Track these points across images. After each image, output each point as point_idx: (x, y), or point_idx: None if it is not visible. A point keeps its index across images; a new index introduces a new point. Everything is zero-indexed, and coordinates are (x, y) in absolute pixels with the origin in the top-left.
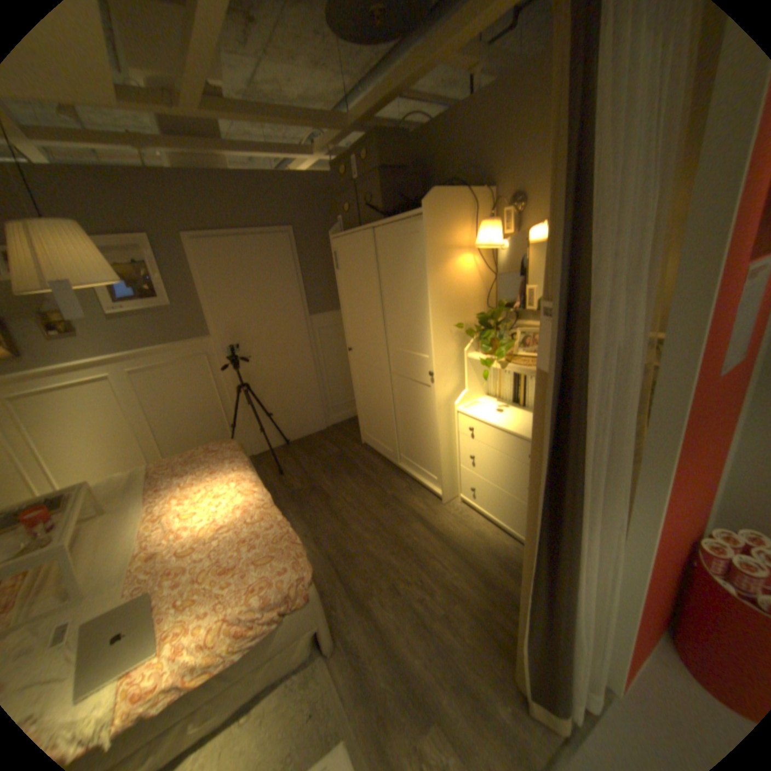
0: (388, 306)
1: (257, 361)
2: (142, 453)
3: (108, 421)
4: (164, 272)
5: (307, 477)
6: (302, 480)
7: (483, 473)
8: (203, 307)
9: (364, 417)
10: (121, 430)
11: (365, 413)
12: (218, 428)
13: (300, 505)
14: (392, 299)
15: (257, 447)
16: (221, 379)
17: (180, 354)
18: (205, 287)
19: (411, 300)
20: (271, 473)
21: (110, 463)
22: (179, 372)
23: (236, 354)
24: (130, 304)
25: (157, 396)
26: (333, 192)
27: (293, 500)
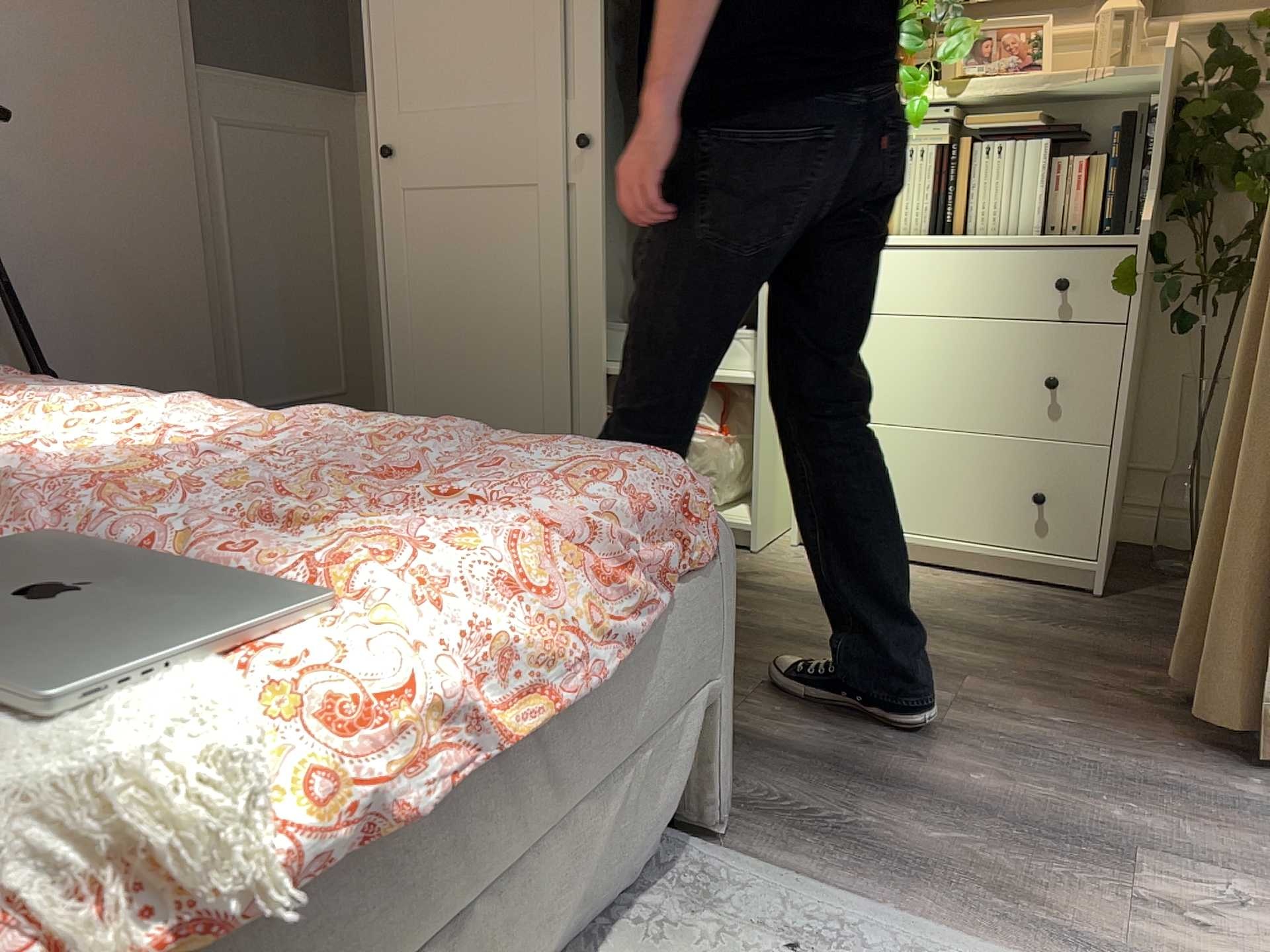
0: None
1: (6, 159)
2: None
3: None
4: None
5: None
6: None
7: (892, 404)
8: None
9: (418, 384)
10: None
11: (425, 368)
12: None
13: None
14: None
15: None
16: None
17: None
18: None
19: None
20: None
21: None
22: None
23: None
24: None
25: None
26: None
27: None
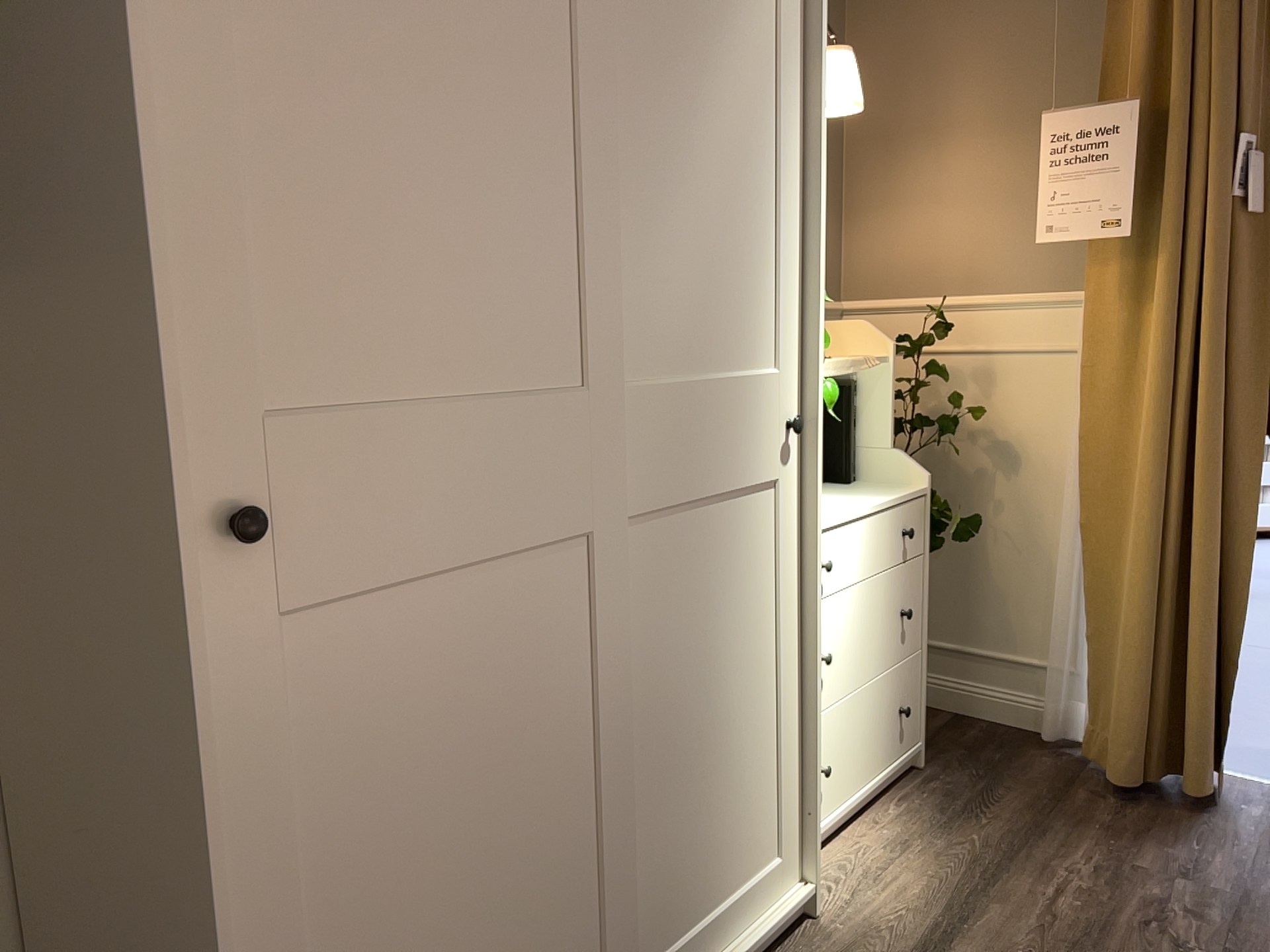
0: (633, 157)
1: None
2: None
3: None
4: None
5: None
6: None
7: (839, 681)
8: None
9: None
10: None
11: None
12: None
13: None
14: (655, 127)
15: None
16: None
17: None
18: None
19: (735, 148)
20: None
21: None
22: None
23: None
24: None
25: None
26: None
27: None
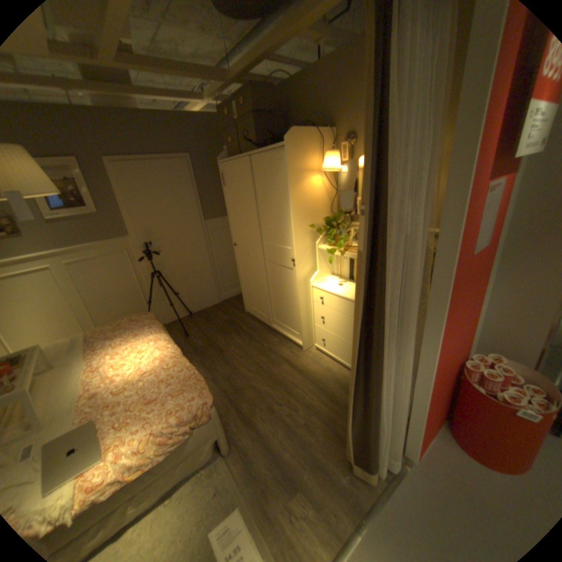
0: (262, 212)
1: (165, 254)
2: (79, 324)
3: (51, 301)
4: (90, 187)
5: (206, 337)
6: (203, 339)
7: (330, 328)
8: (122, 213)
9: (246, 293)
10: (62, 307)
11: (247, 290)
12: (138, 304)
13: (202, 356)
14: (264, 207)
15: (167, 317)
16: (138, 268)
17: (105, 249)
18: (124, 199)
19: (278, 208)
20: (179, 335)
21: (54, 333)
22: (105, 263)
23: (150, 249)
24: (64, 211)
25: (89, 281)
26: (219, 128)
27: (196, 353)
